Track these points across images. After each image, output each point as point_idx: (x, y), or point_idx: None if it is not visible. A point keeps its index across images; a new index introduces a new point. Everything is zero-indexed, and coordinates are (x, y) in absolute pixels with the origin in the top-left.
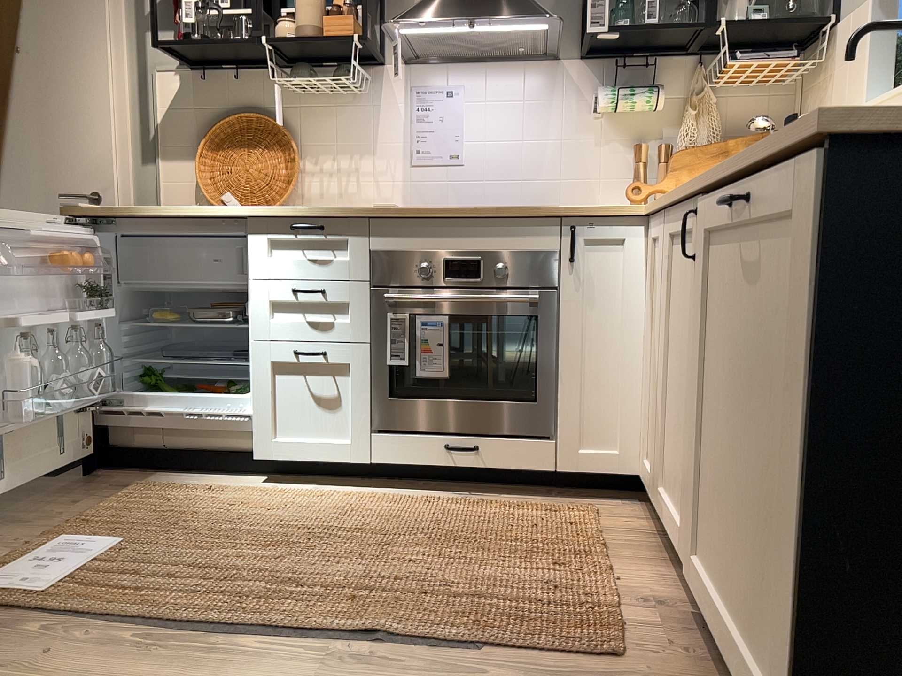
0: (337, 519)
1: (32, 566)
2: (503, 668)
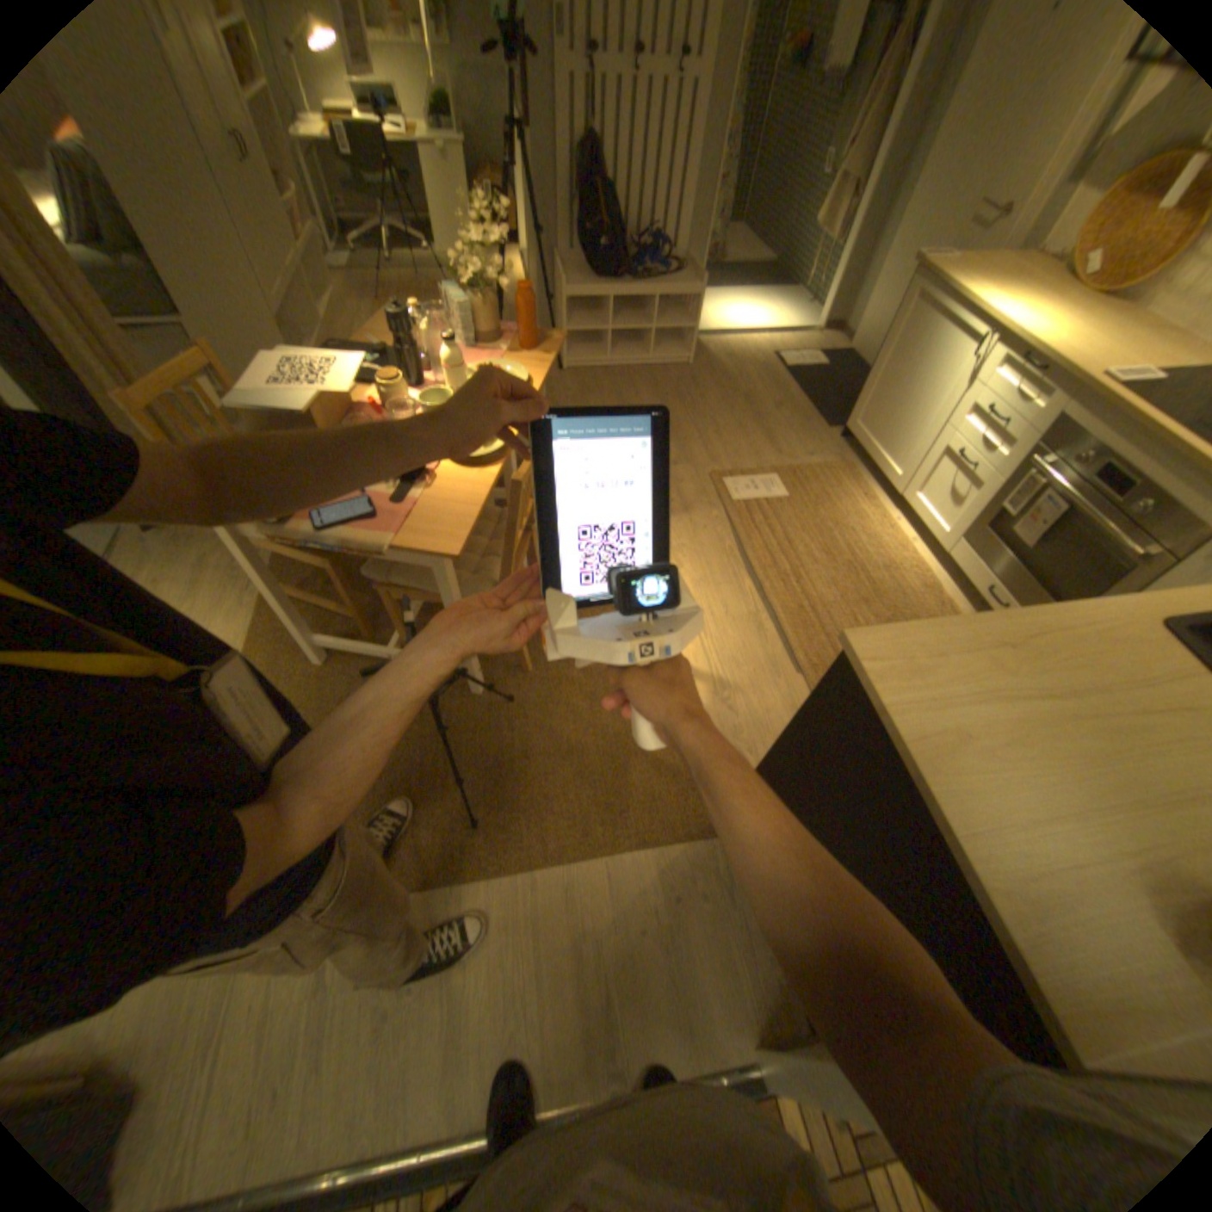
0: (877, 566)
1: (749, 481)
2: (790, 682)
